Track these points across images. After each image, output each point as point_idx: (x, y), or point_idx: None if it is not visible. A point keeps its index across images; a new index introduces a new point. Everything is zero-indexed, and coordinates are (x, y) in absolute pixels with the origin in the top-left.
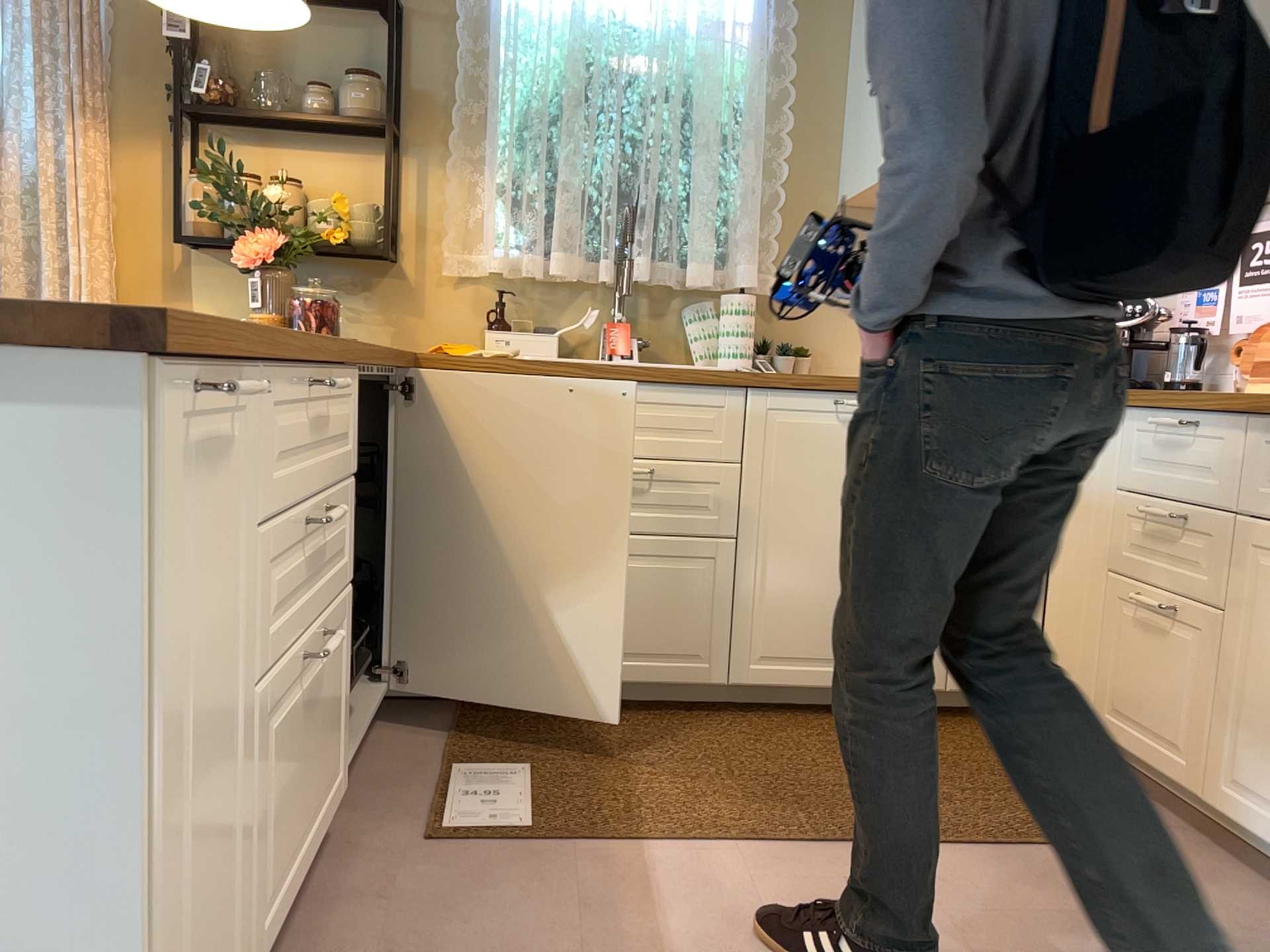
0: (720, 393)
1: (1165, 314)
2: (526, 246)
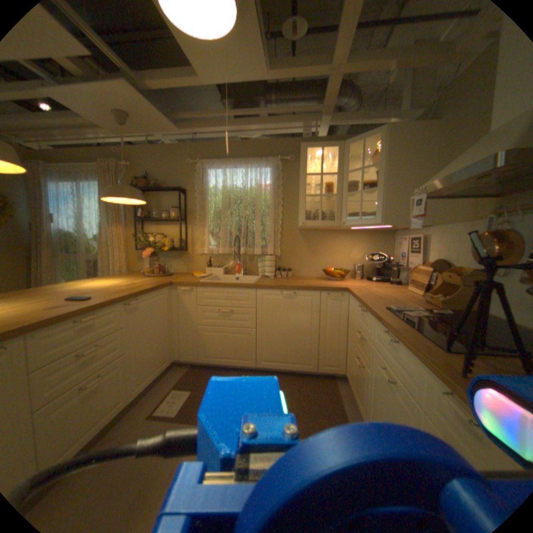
0: (248, 290)
1: (392, 259)
2: (215, 246)
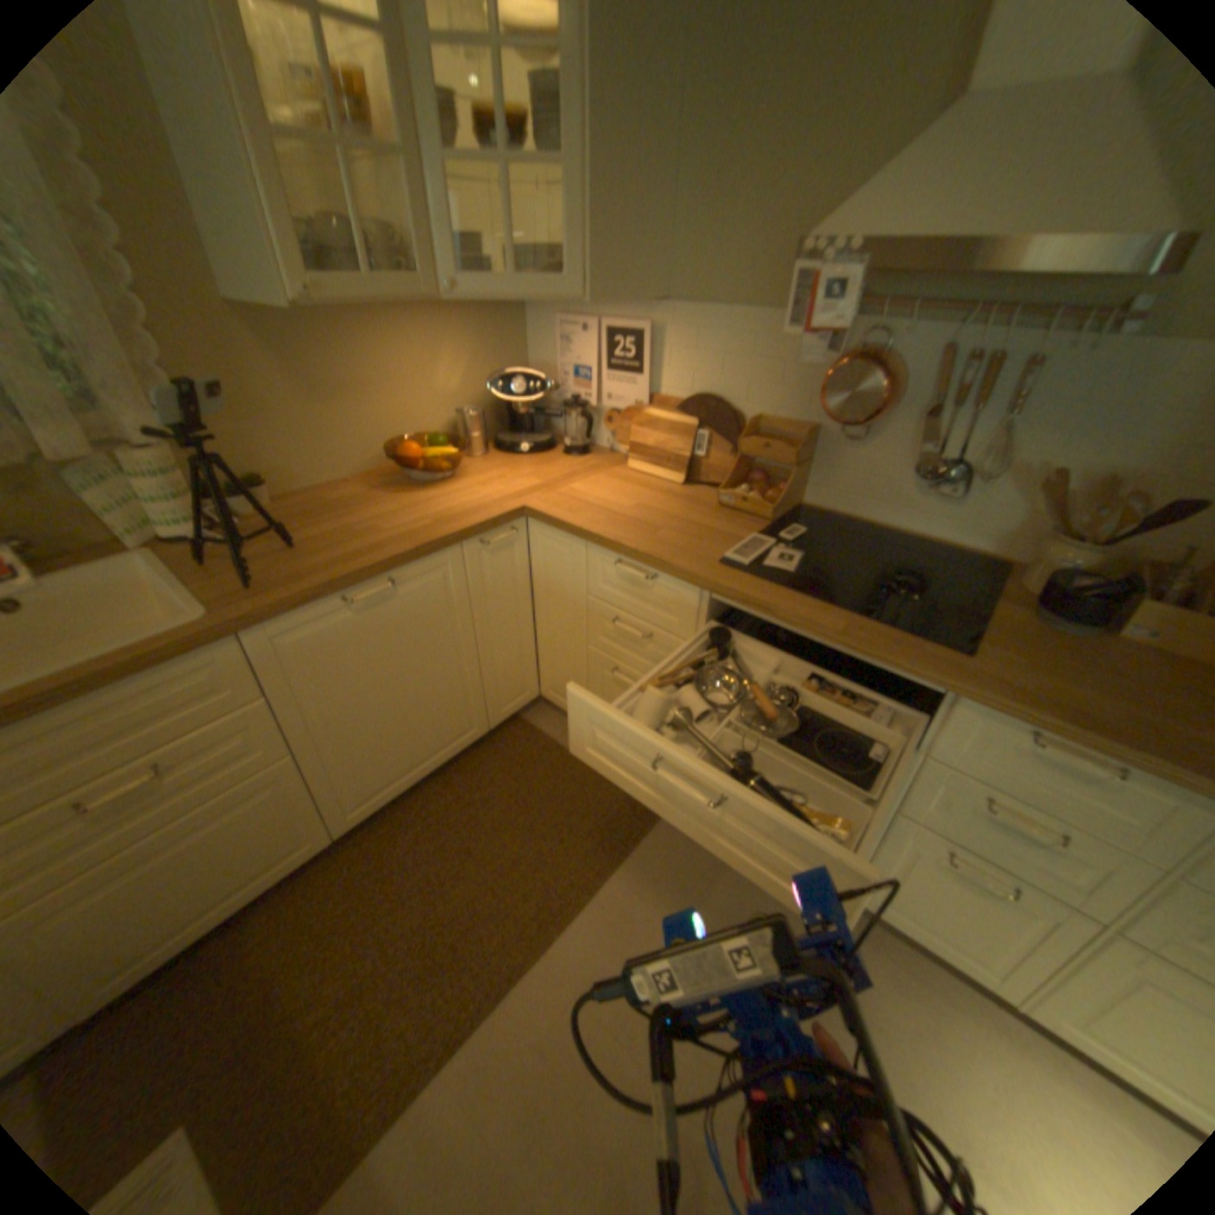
0: (200, 655)
1: (552, 385)
2: None
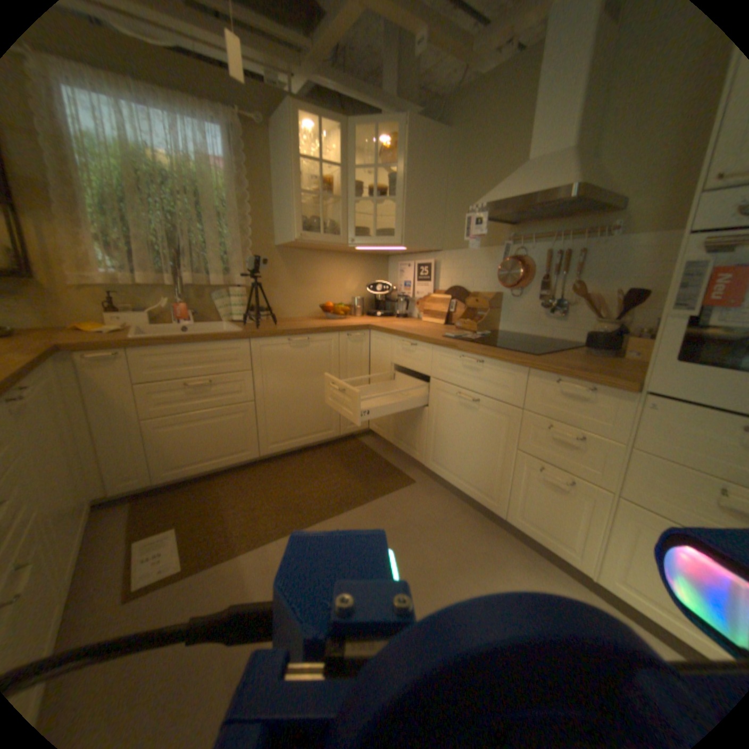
0: (234, 343)
1: (393, 289)
2: (114, 269)
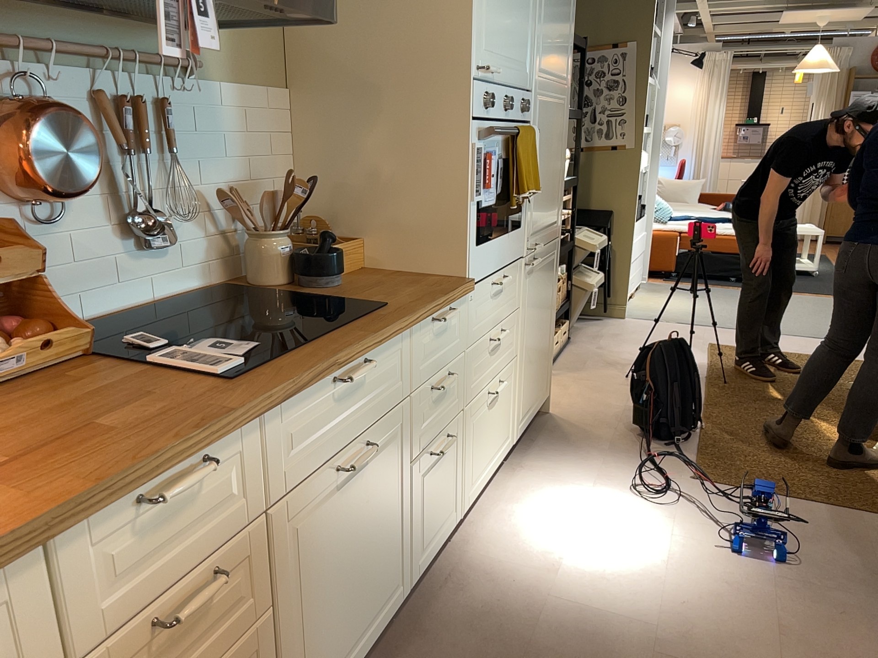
0: None
1: None
2: None
